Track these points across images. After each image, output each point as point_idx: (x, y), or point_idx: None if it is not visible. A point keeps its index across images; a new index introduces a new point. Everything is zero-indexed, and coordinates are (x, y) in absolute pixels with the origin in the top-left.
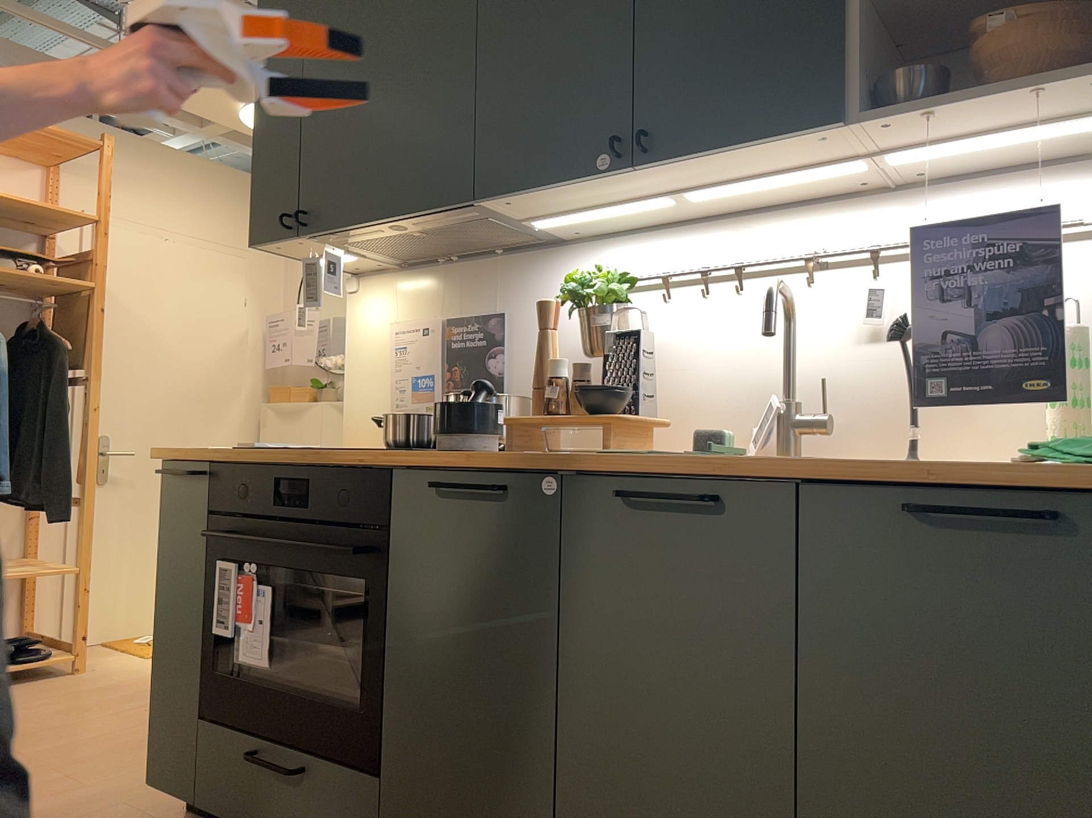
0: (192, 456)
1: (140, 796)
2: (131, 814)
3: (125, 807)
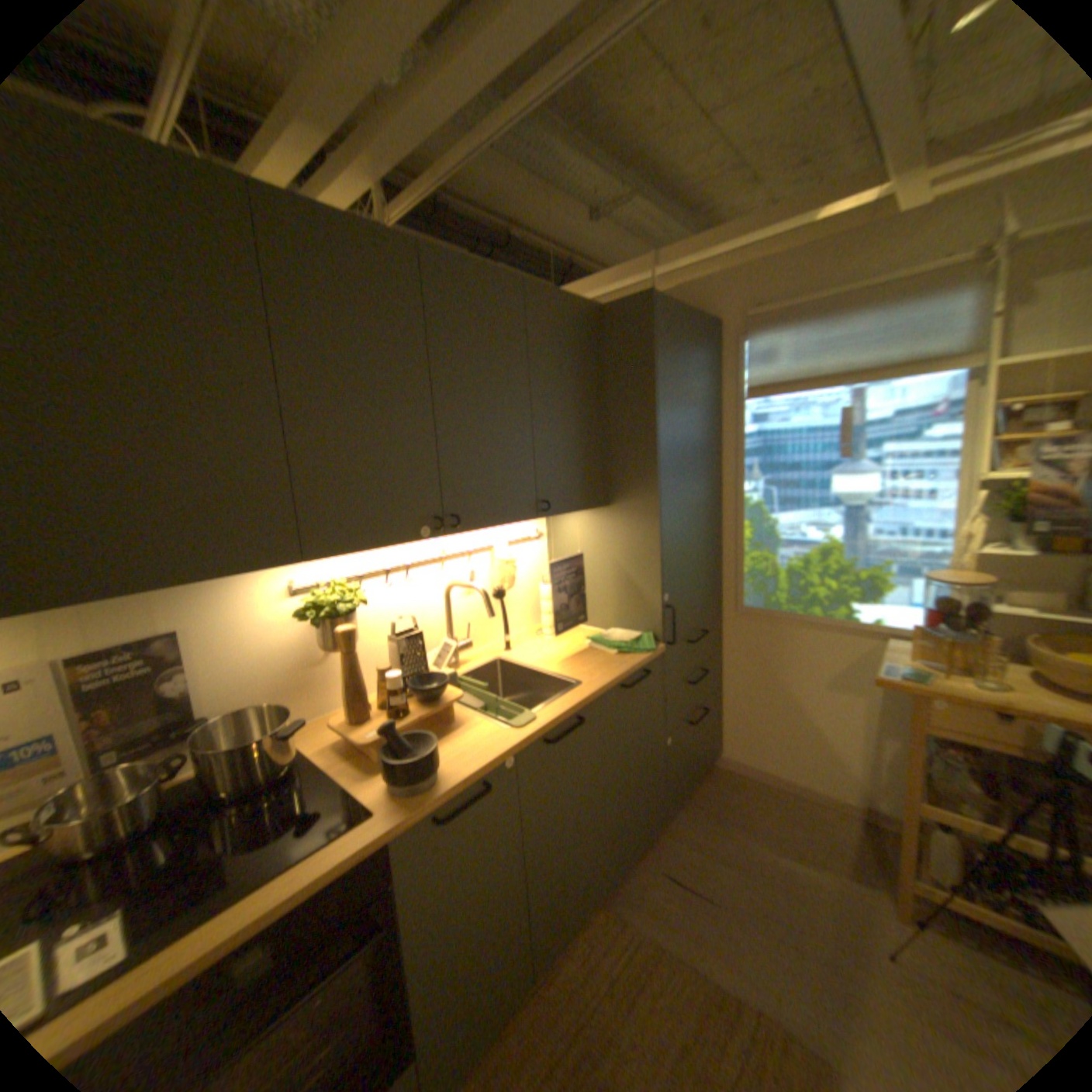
0: None
1: None
2: None
3: None
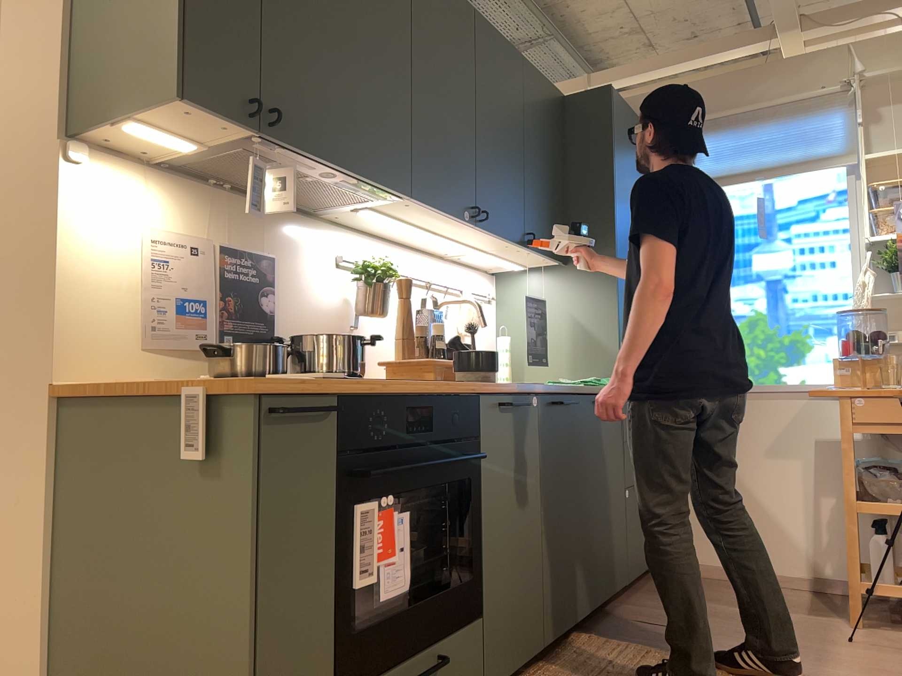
0: (320, 388)
1: None
2: None
3: None
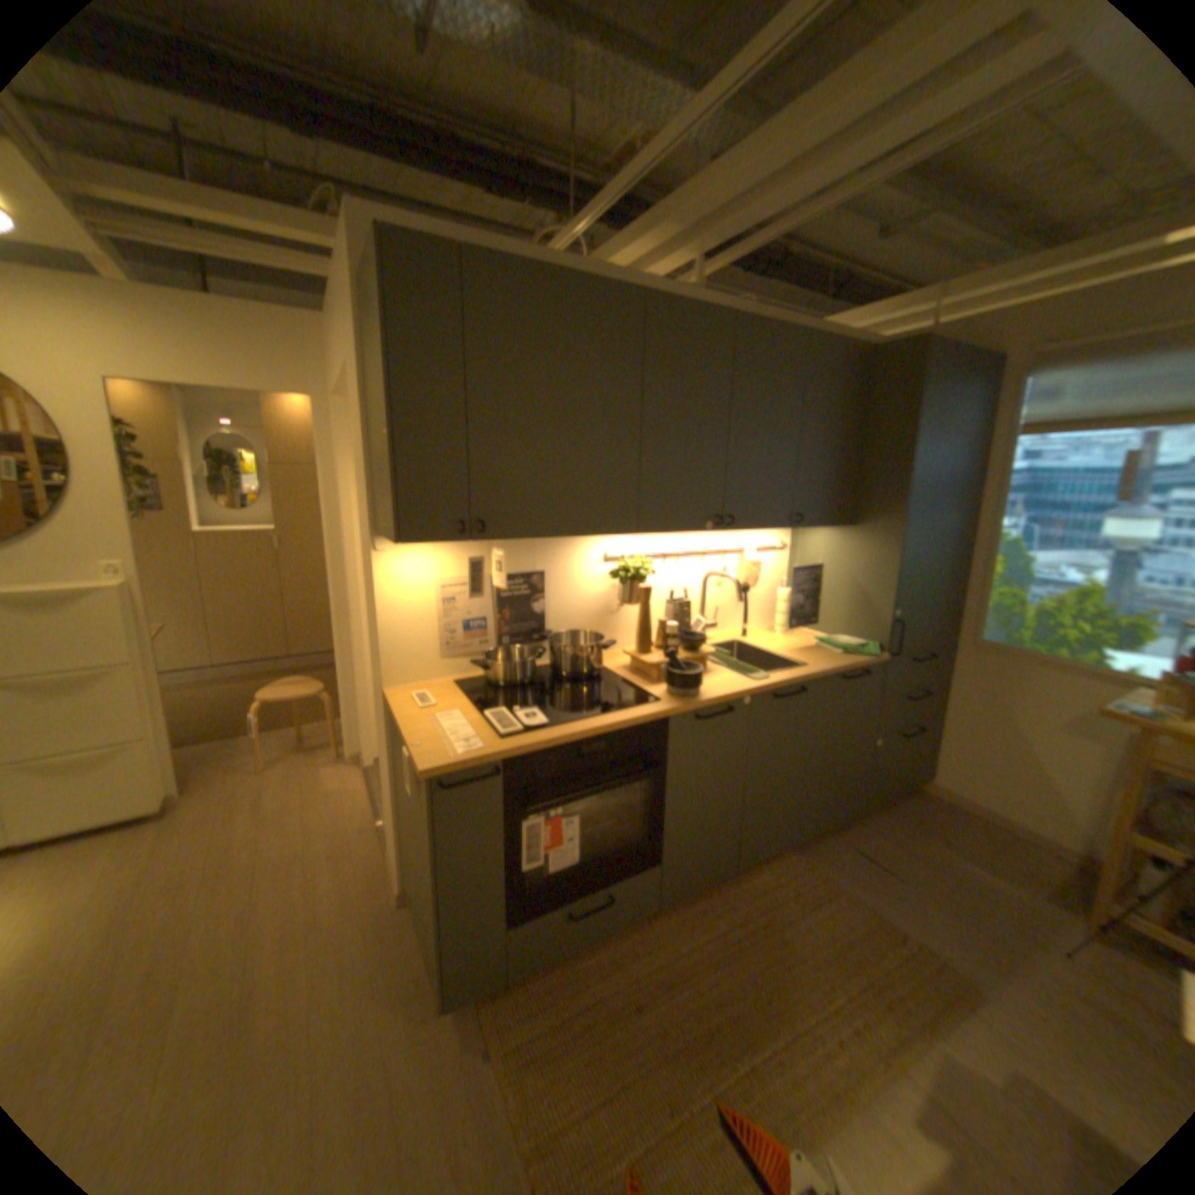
0: (484, 761)
1: (374, 1047)
2: (409, 1053)
3: (391, 1059)
